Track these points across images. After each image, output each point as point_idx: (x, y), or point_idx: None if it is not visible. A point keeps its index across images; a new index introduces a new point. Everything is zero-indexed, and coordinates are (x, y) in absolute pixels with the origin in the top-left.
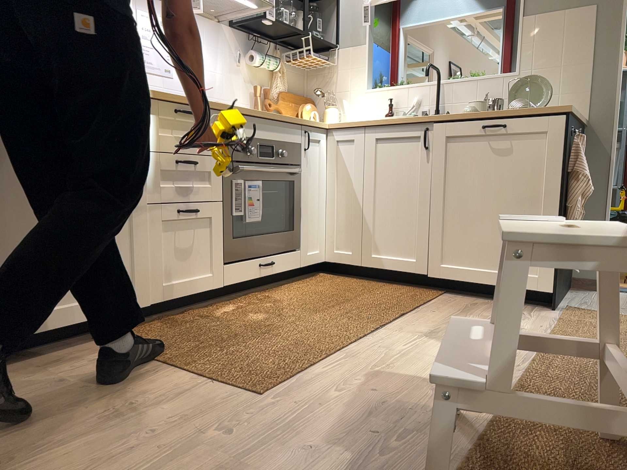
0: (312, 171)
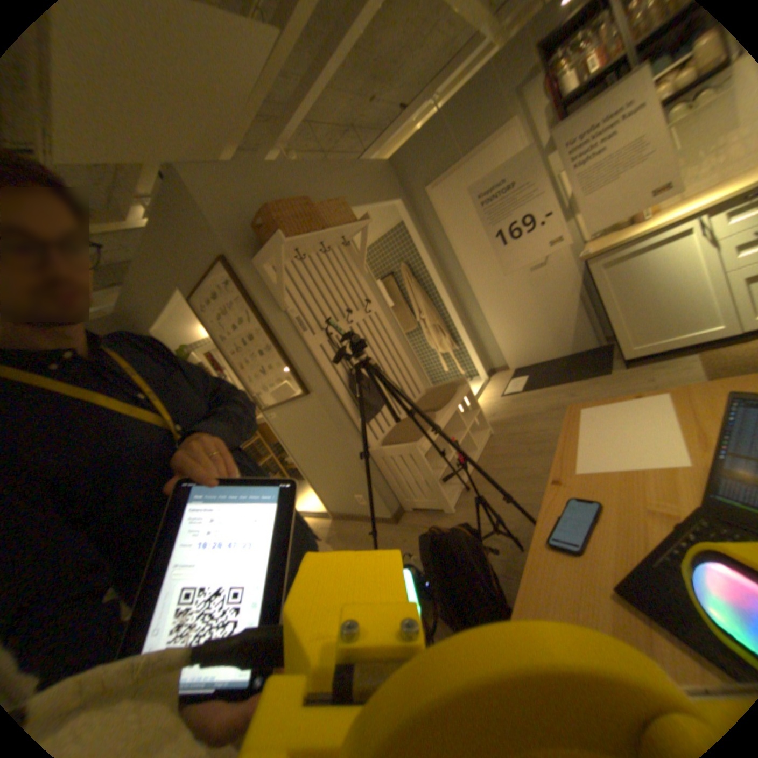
0: None
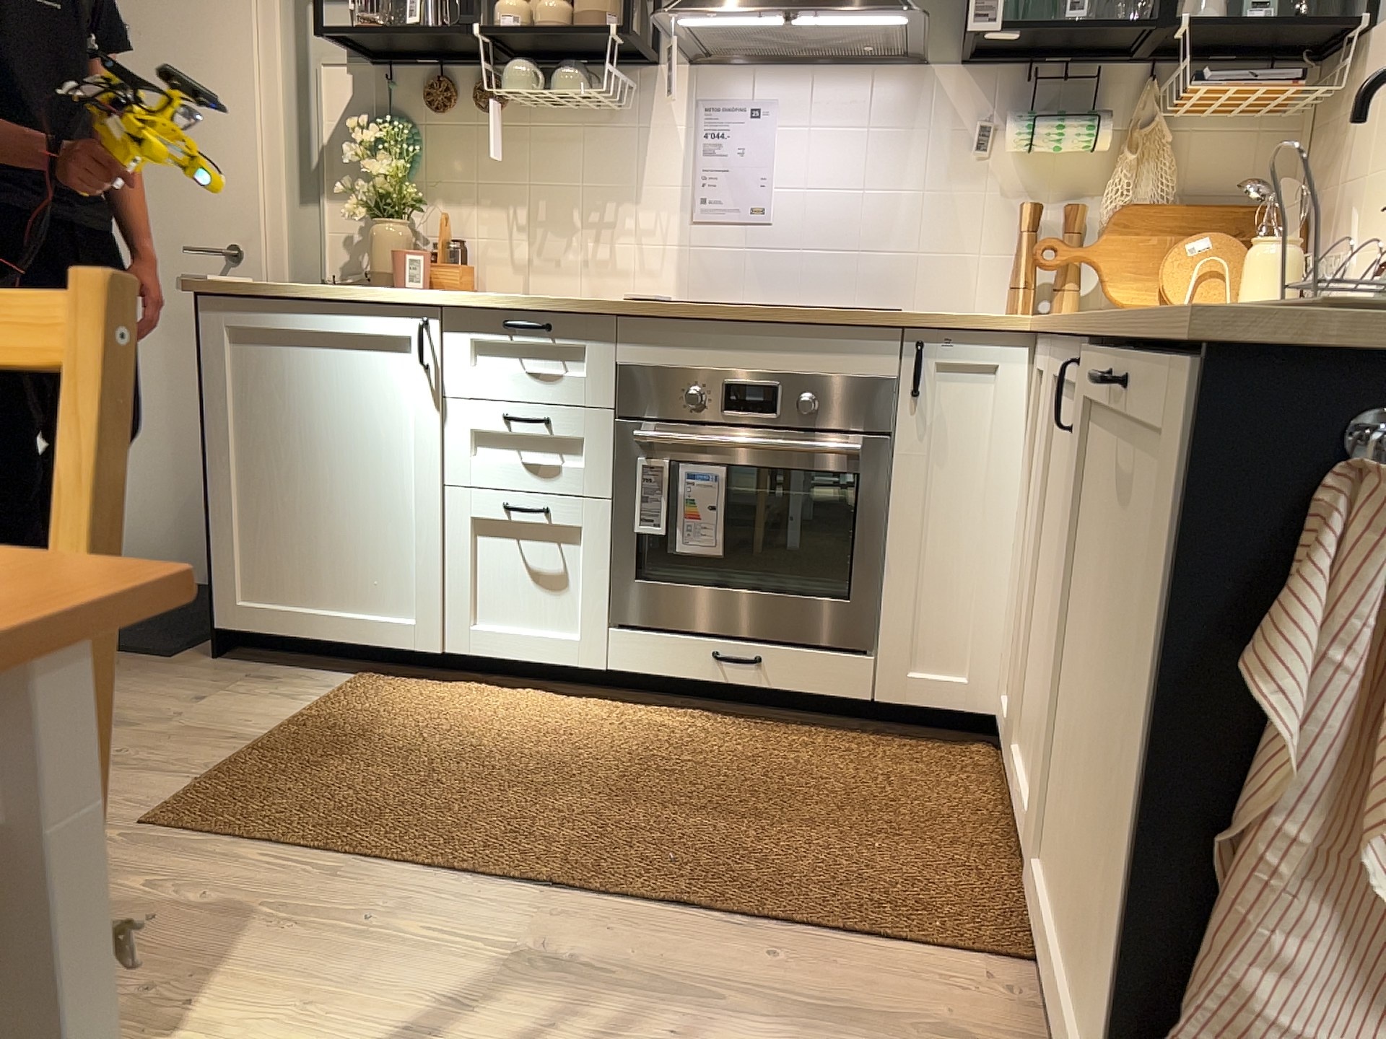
0: (958, 457)
